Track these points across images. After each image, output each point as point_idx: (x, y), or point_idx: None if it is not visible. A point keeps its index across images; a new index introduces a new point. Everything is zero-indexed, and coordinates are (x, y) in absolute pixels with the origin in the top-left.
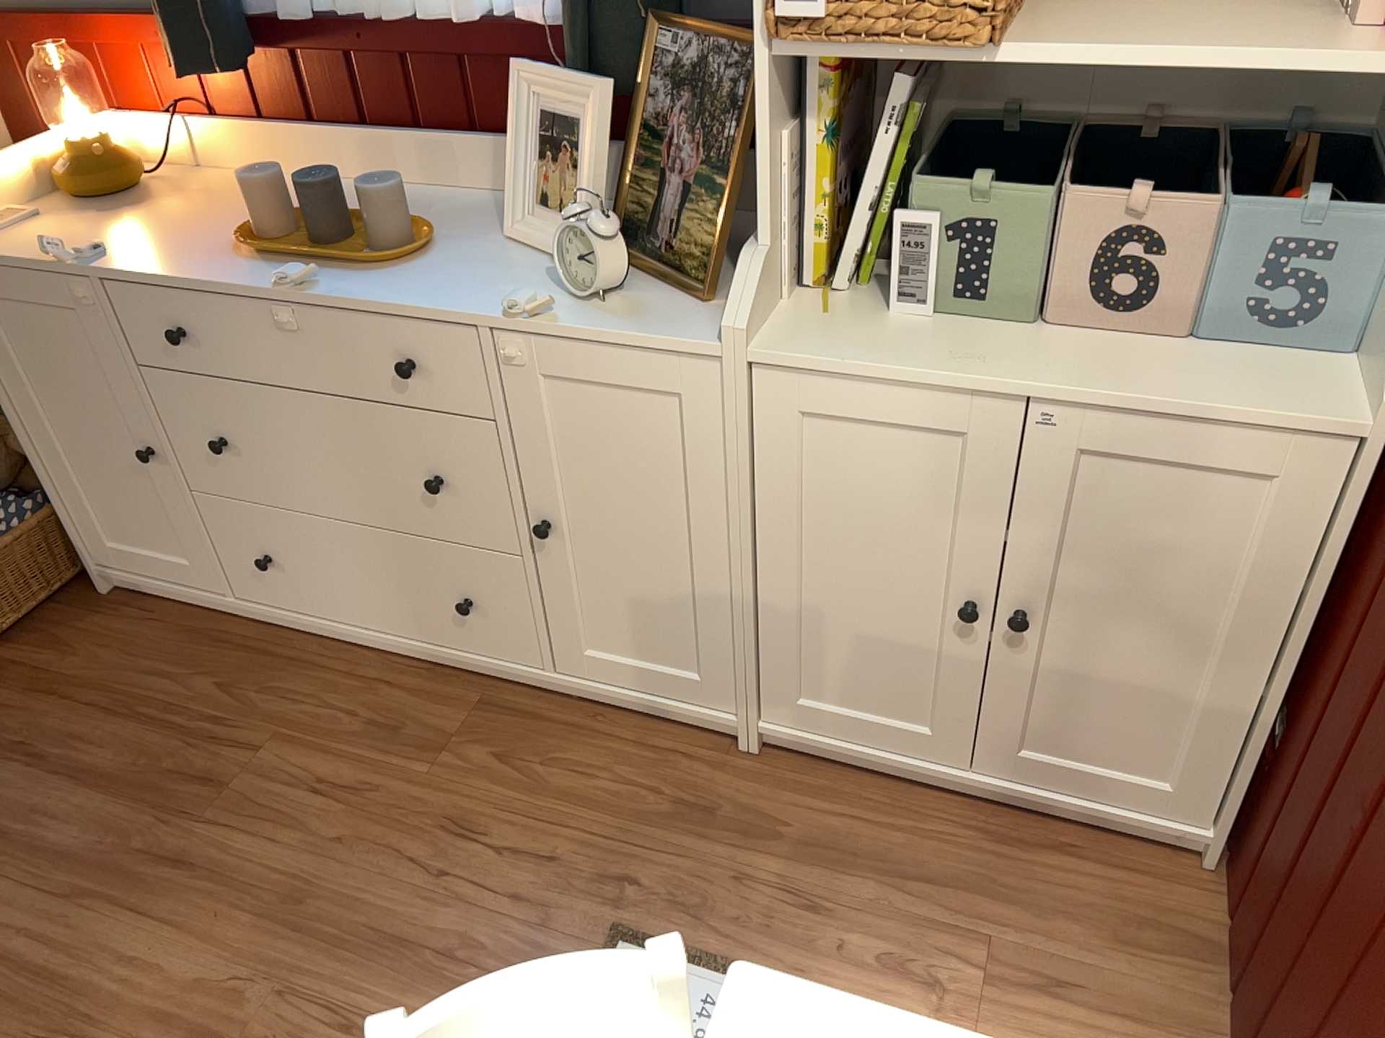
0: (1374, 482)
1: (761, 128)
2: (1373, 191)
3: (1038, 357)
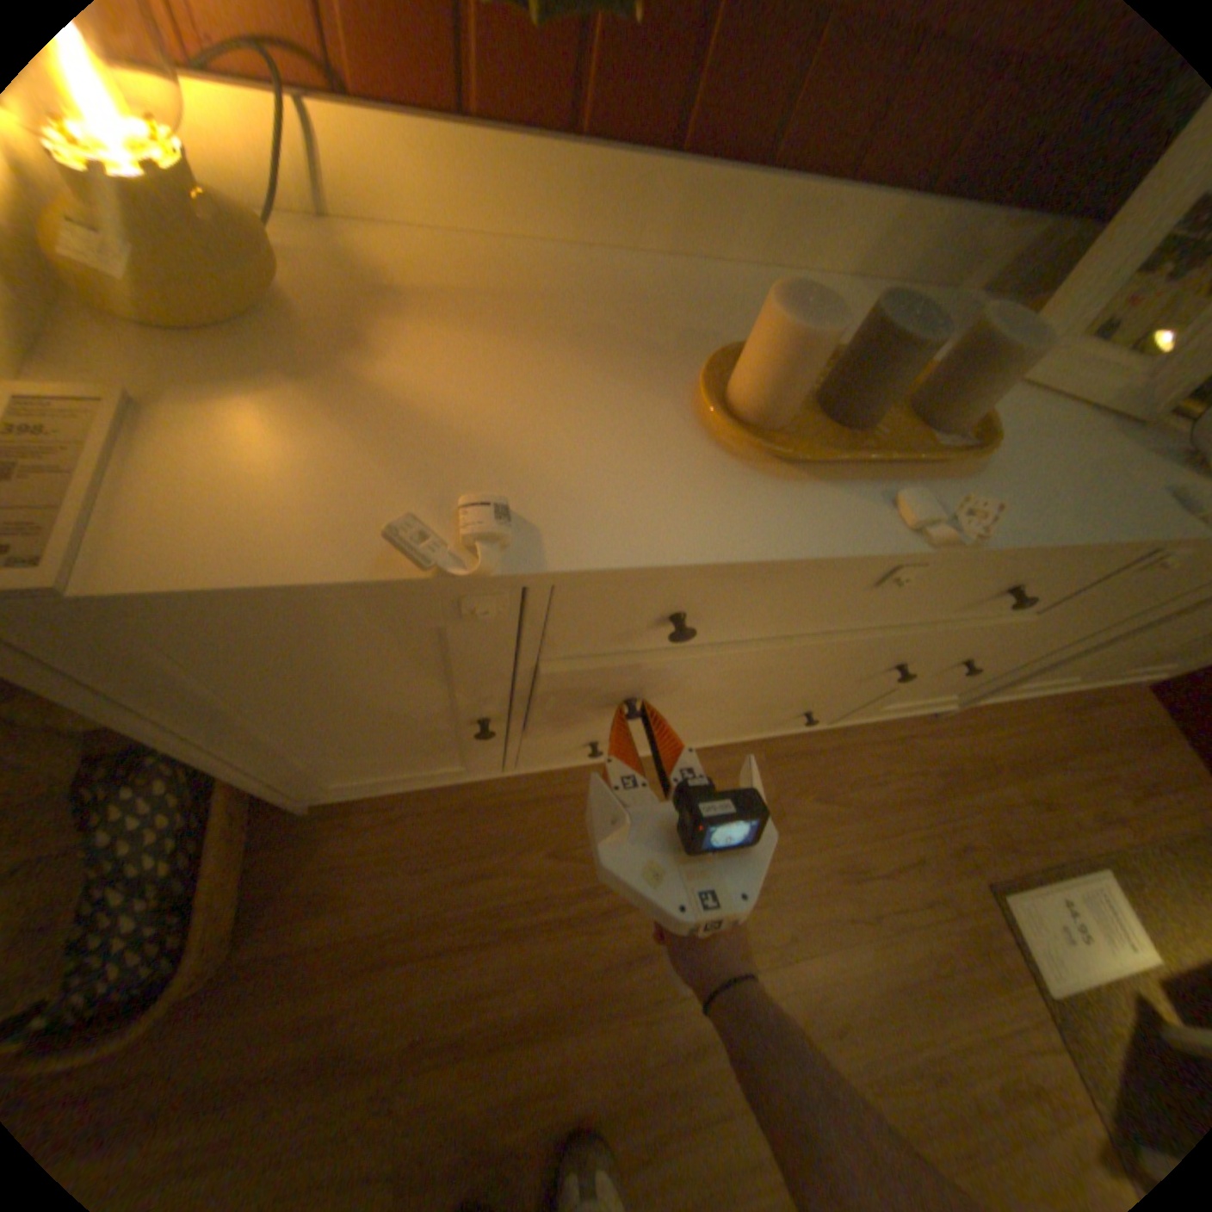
0: None
1: None
2: None
3: None
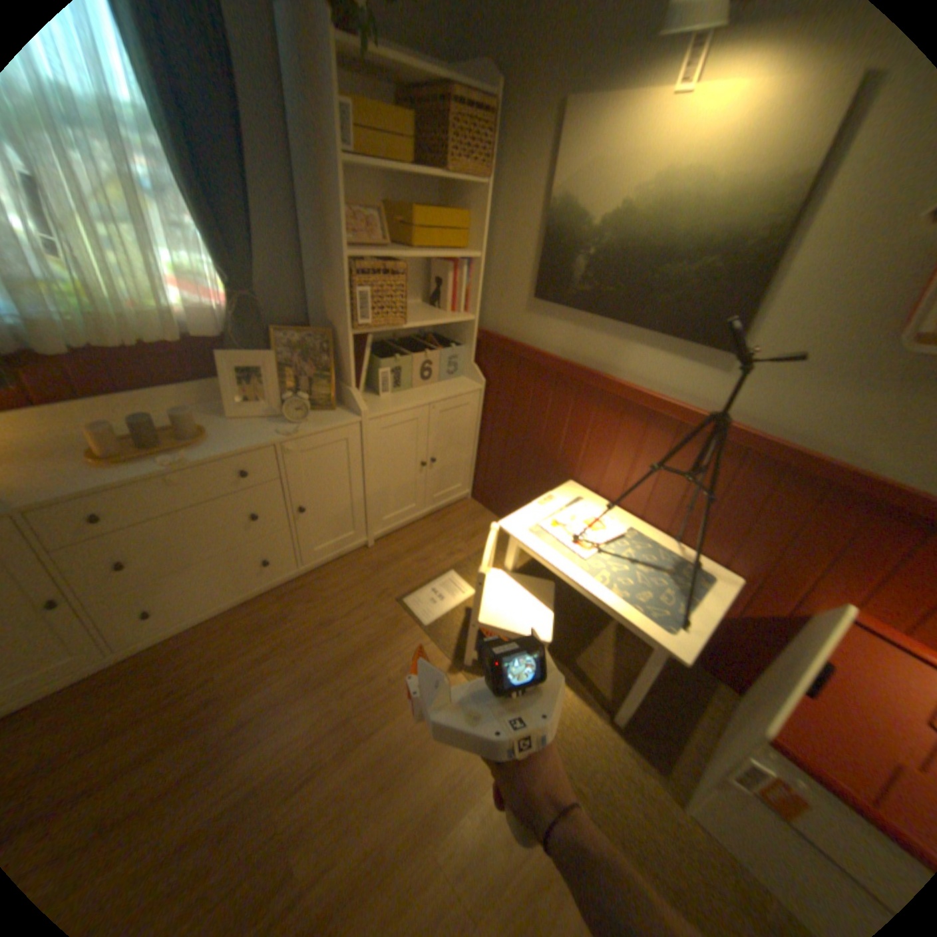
0: (484, 397)
1: (347, 353)
2: (451, 343)
3: (420, 395)
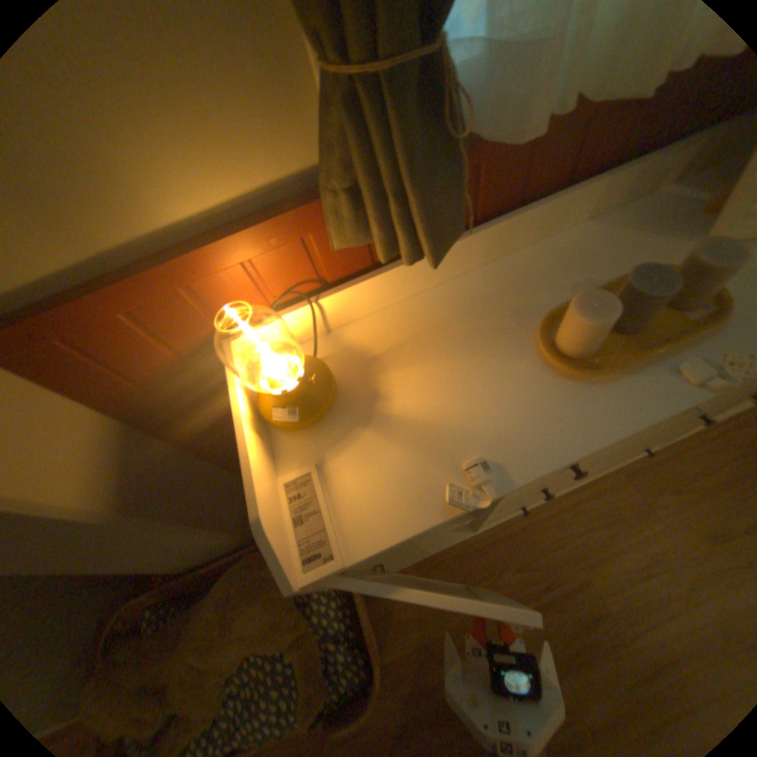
0: None
1: None
2: None
3: None
